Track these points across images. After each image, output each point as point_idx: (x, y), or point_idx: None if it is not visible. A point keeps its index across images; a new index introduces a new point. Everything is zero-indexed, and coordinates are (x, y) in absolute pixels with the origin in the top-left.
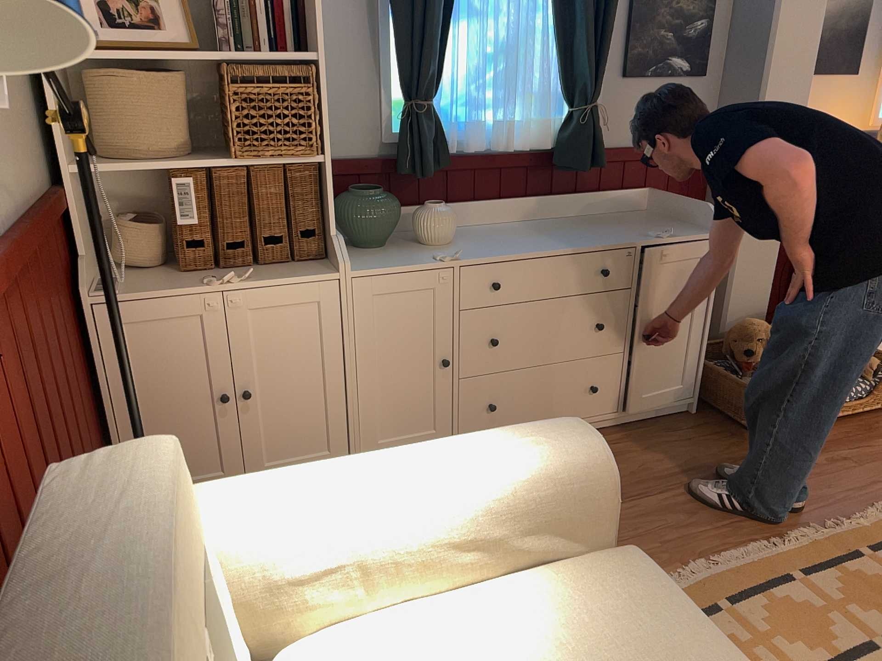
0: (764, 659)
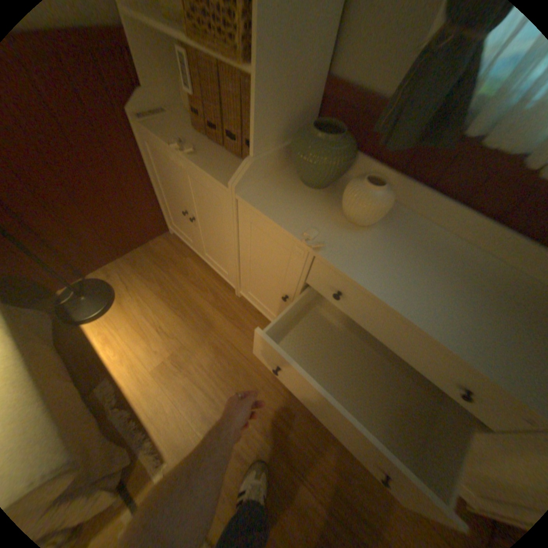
0: None
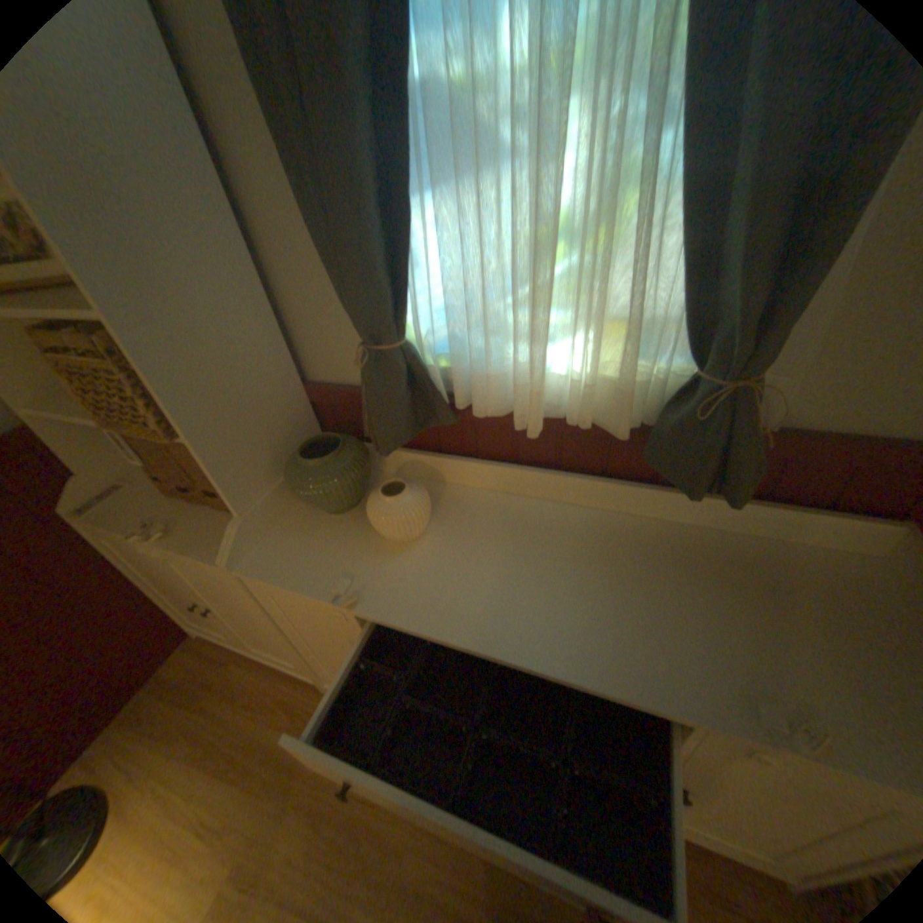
0: None
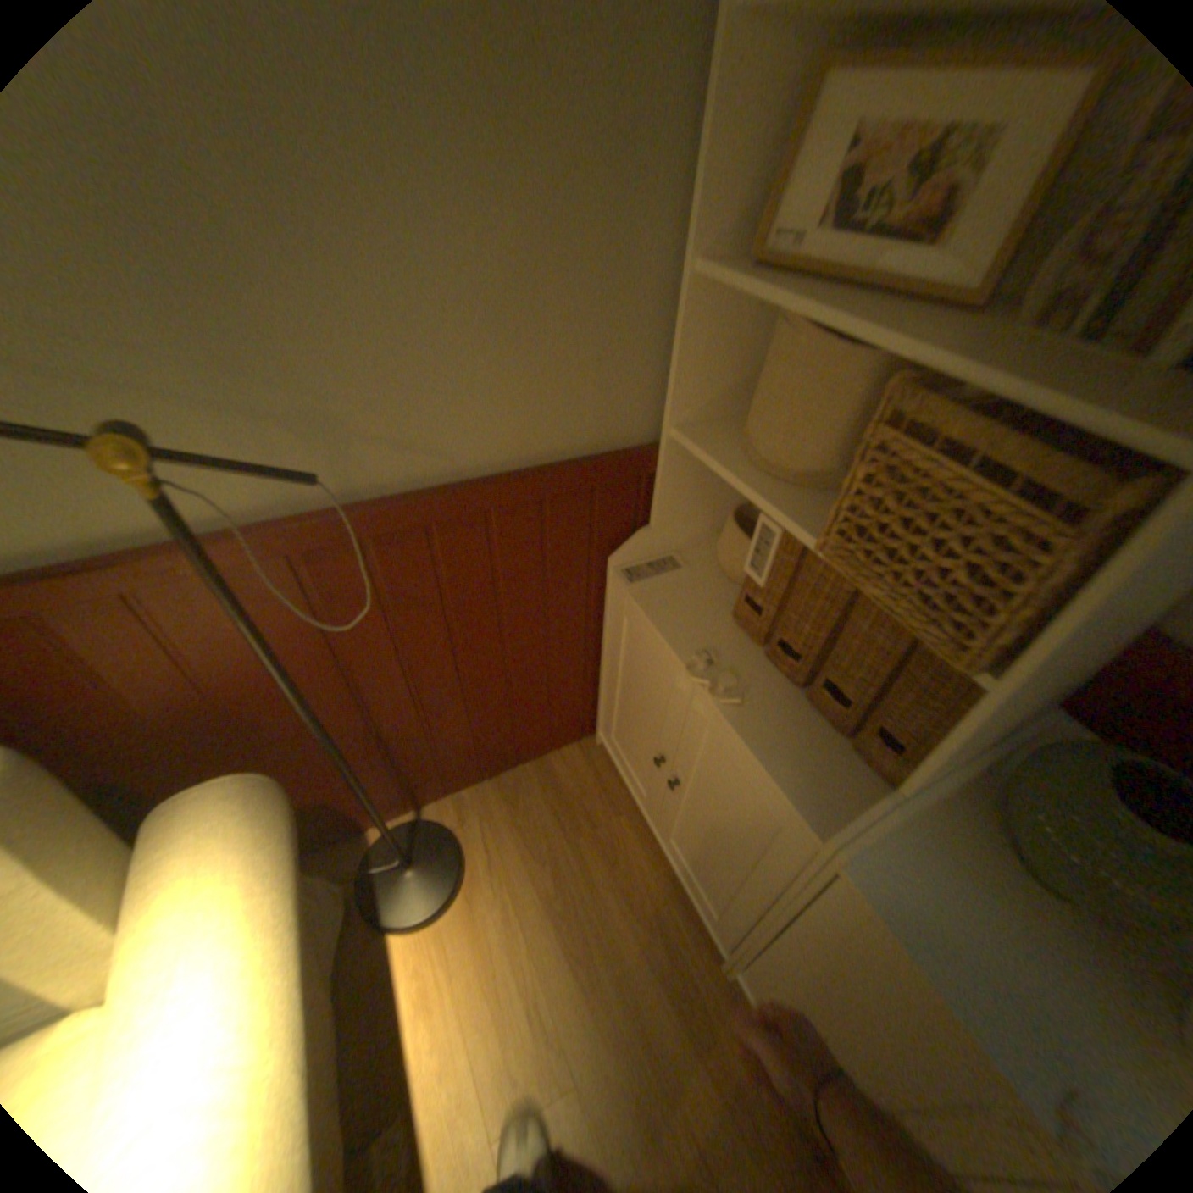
0: None
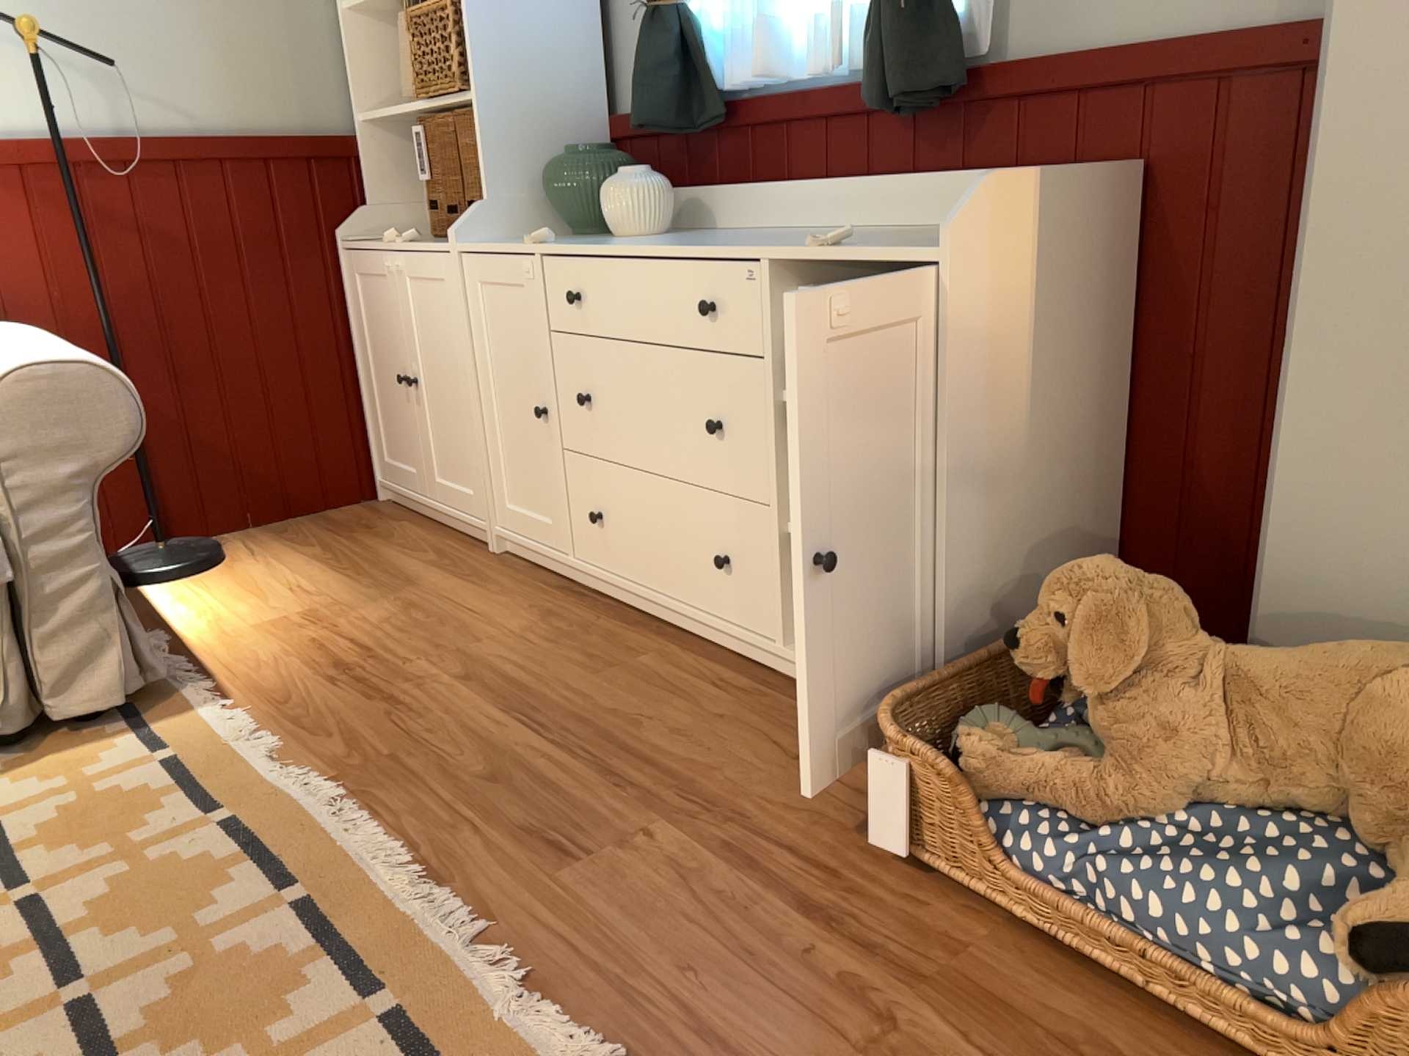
0: (87, 856)
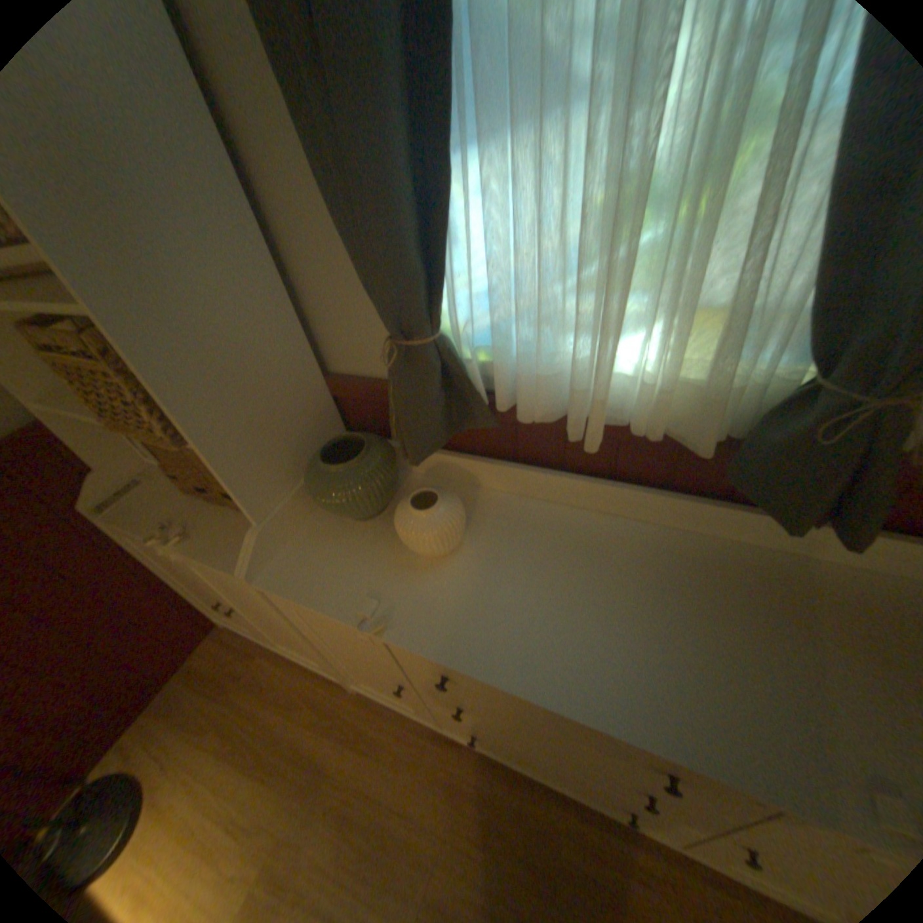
0: None
